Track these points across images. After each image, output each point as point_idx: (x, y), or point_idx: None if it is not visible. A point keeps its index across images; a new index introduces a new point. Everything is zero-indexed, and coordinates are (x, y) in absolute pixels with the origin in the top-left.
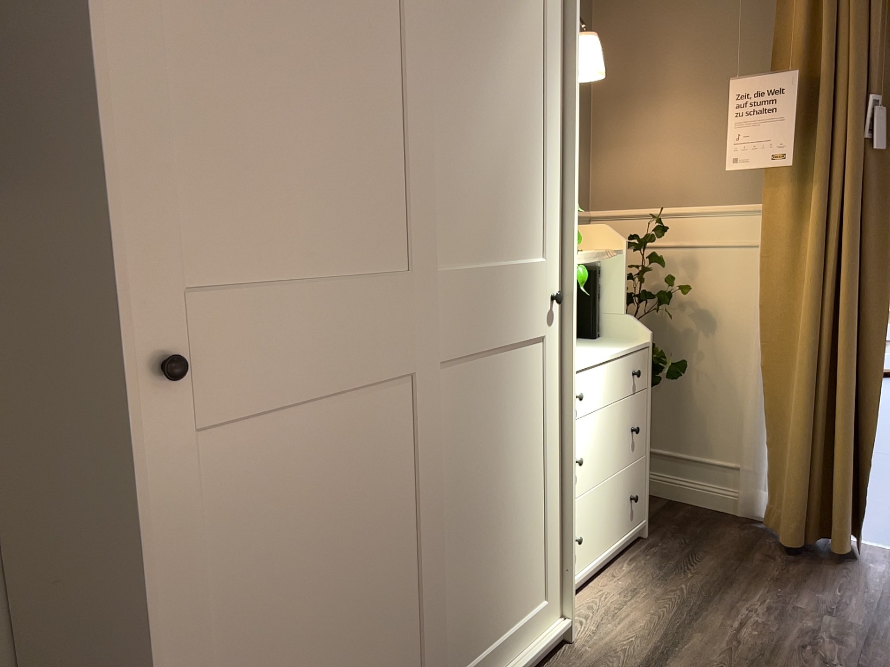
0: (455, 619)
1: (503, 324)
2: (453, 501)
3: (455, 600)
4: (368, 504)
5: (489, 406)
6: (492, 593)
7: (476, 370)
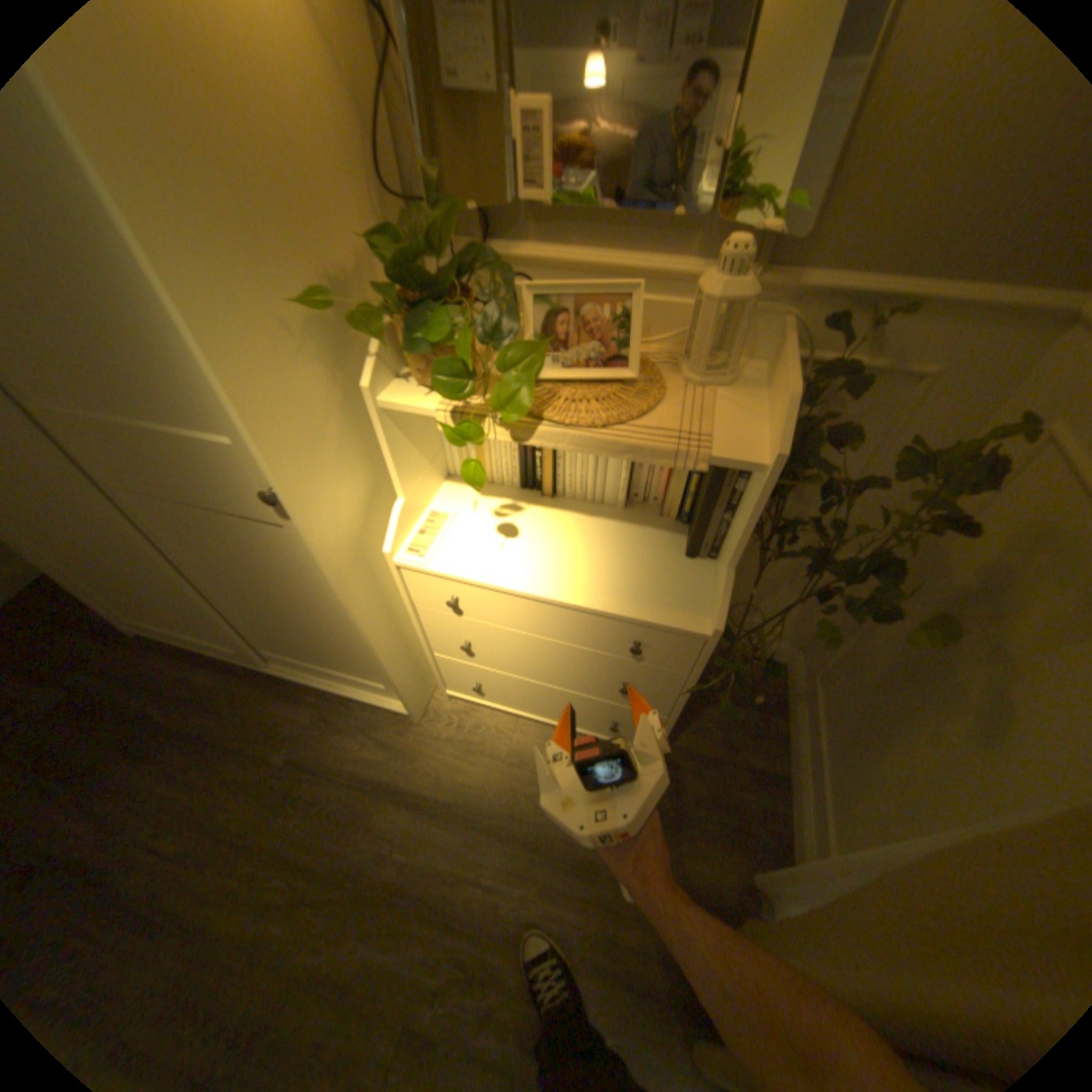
0: (263, 643)
1: (186, 489)
2: (211, 586)
3: (255, 635)
4: (84, 545)
5: (220, 549)
6: (306, 655)
7: (173, 513)
